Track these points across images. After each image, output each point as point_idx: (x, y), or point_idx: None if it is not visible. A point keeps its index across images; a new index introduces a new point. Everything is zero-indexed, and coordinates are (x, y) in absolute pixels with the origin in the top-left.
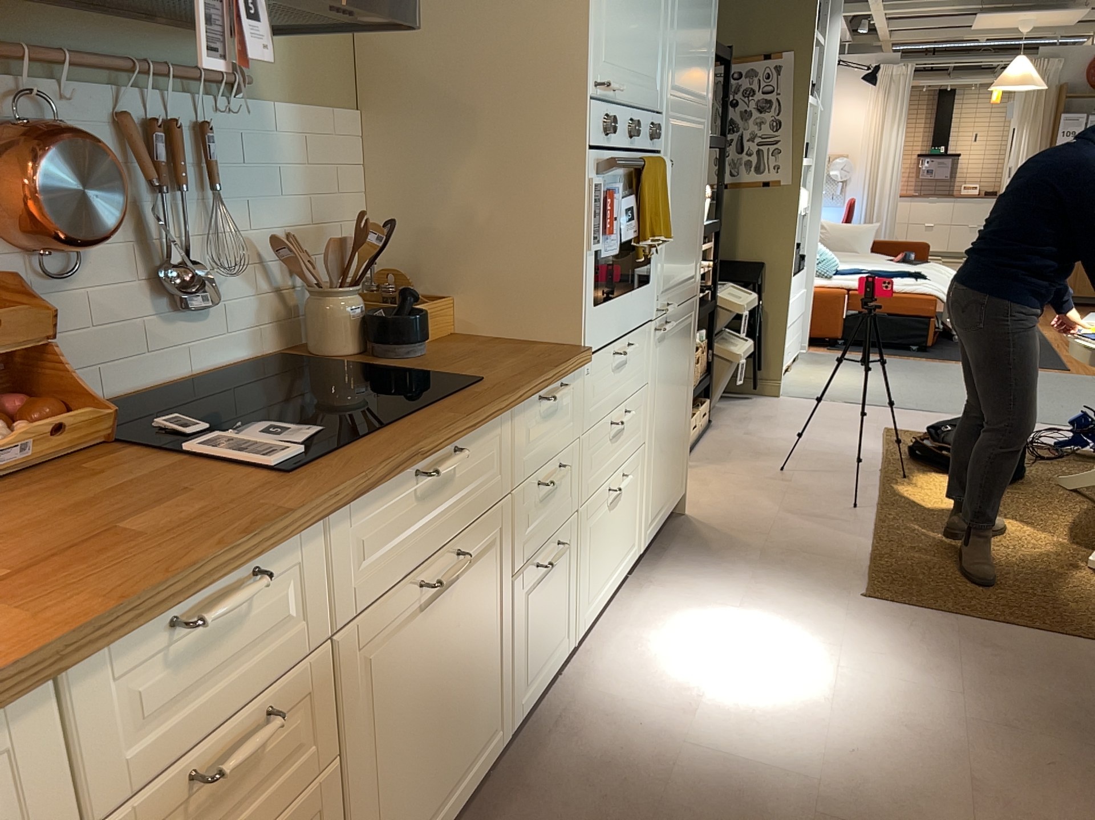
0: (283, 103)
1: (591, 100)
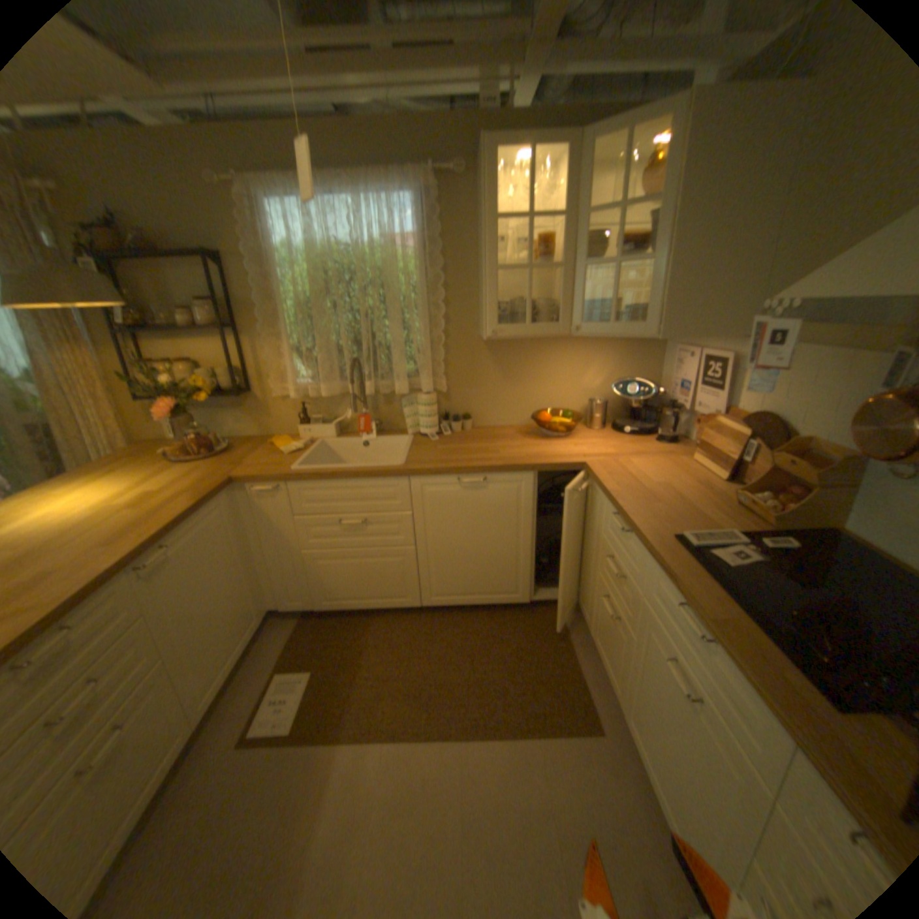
0: None
1: None
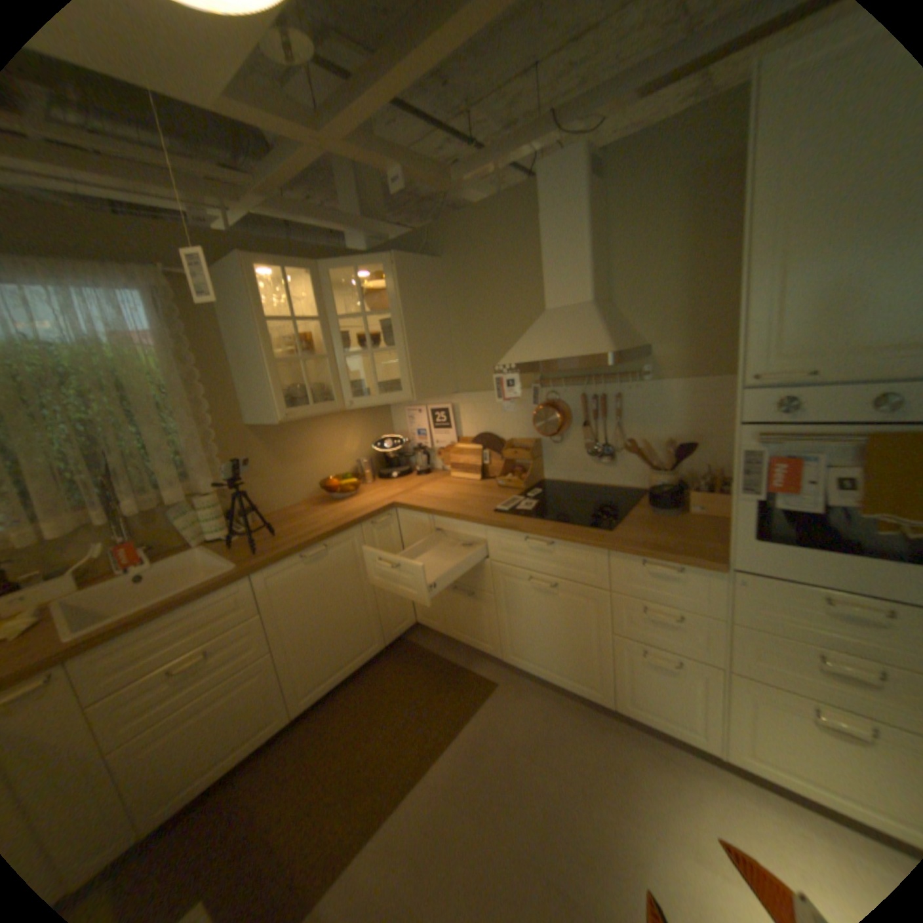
0: (675, 378)
1: (753, 386)
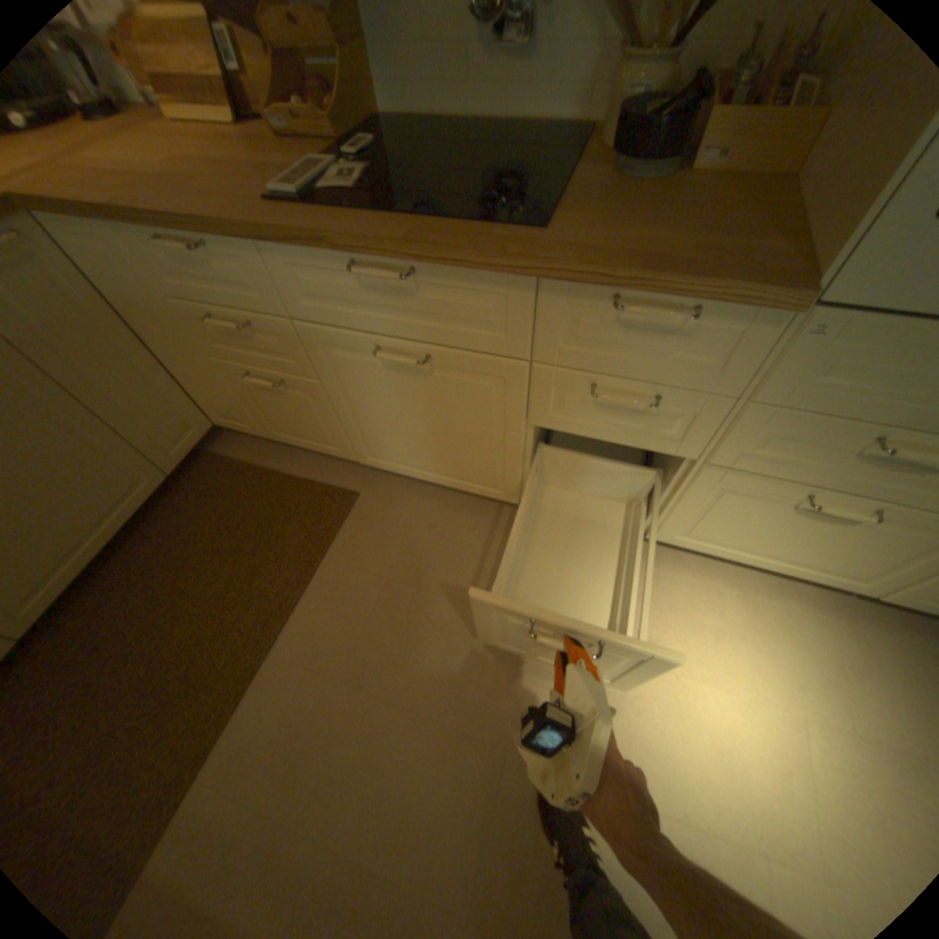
0: None
1: None
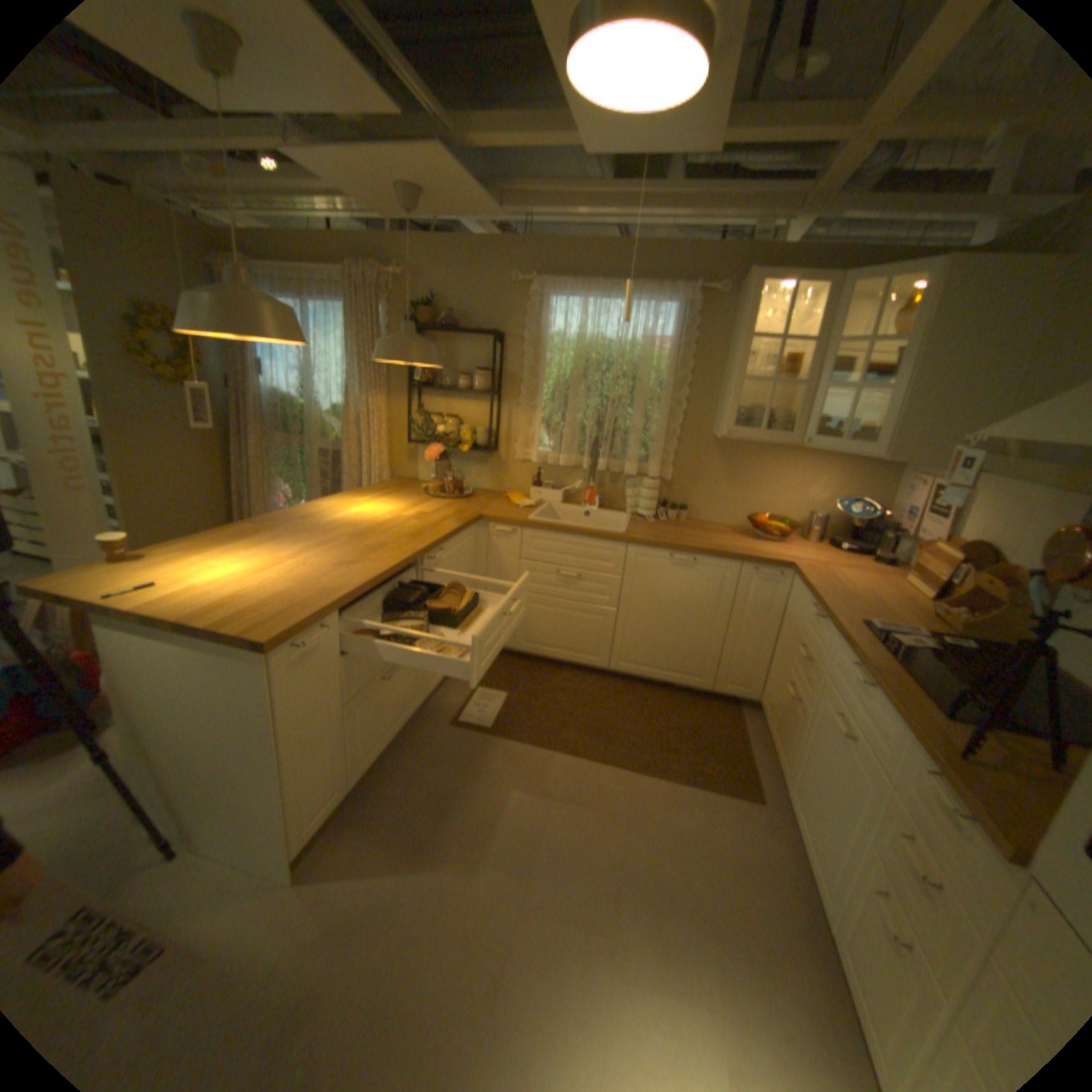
0: None
1: None
